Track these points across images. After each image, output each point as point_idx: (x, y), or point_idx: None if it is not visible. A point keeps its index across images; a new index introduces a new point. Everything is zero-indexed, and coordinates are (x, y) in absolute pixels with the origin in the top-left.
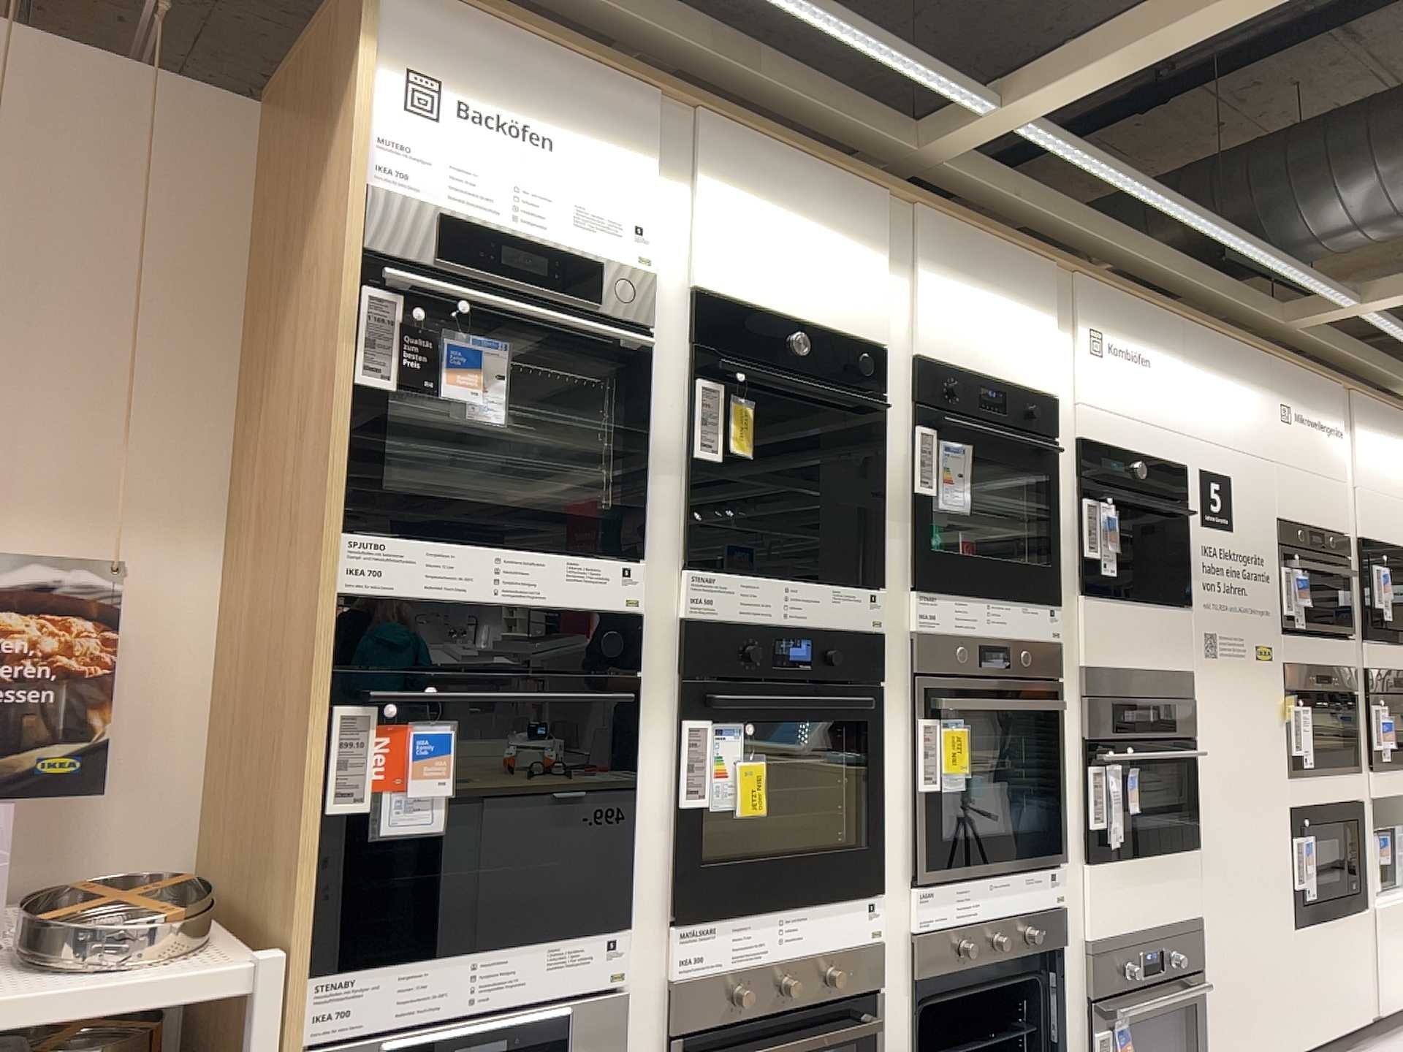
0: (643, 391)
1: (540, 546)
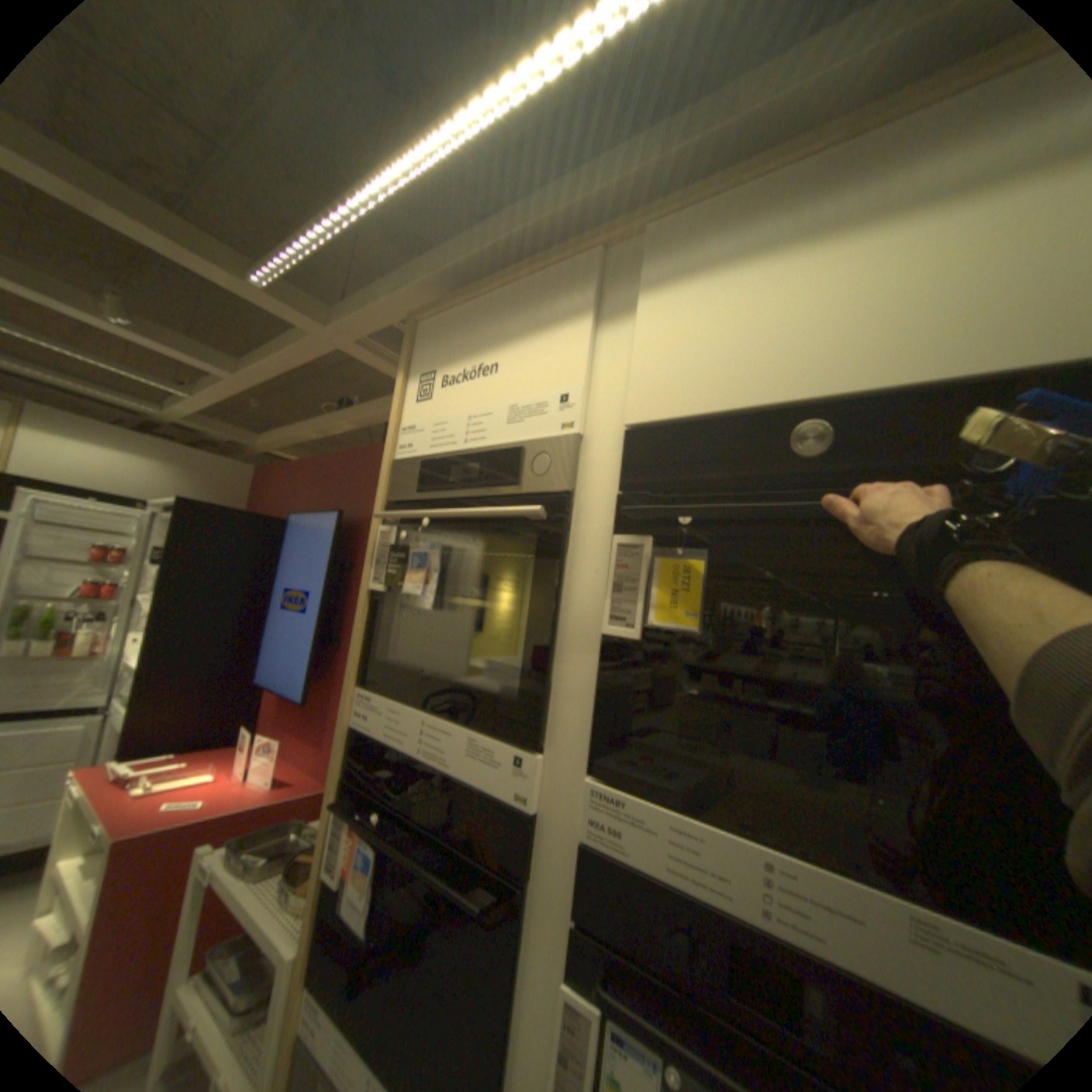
0: (550, 553)
1: (446, 714)
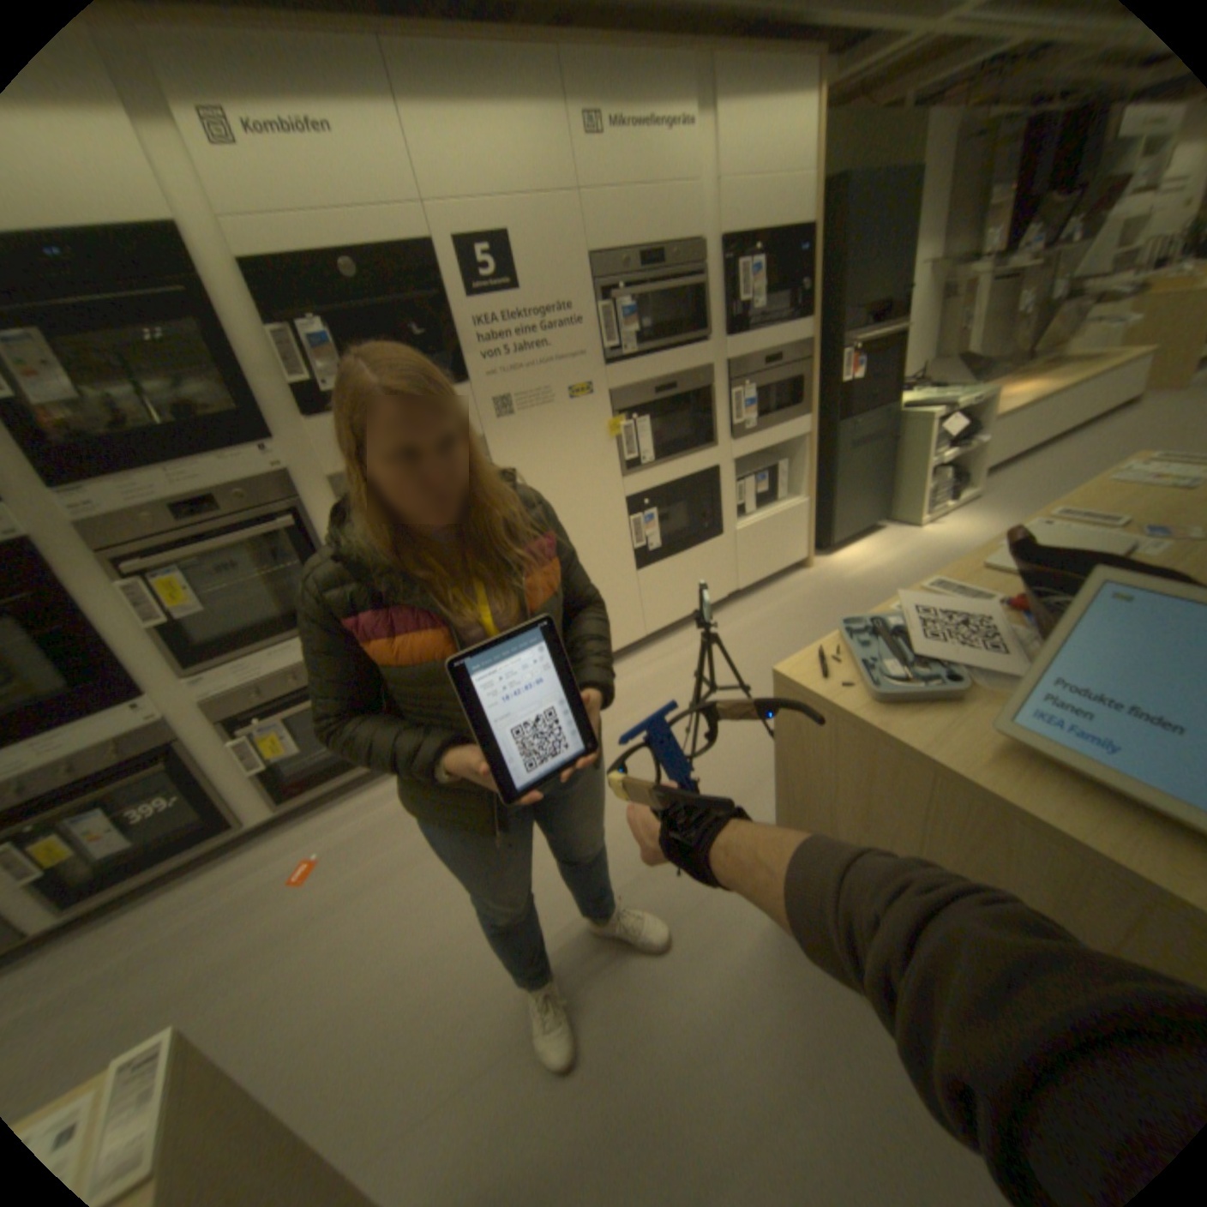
0: None
1: None
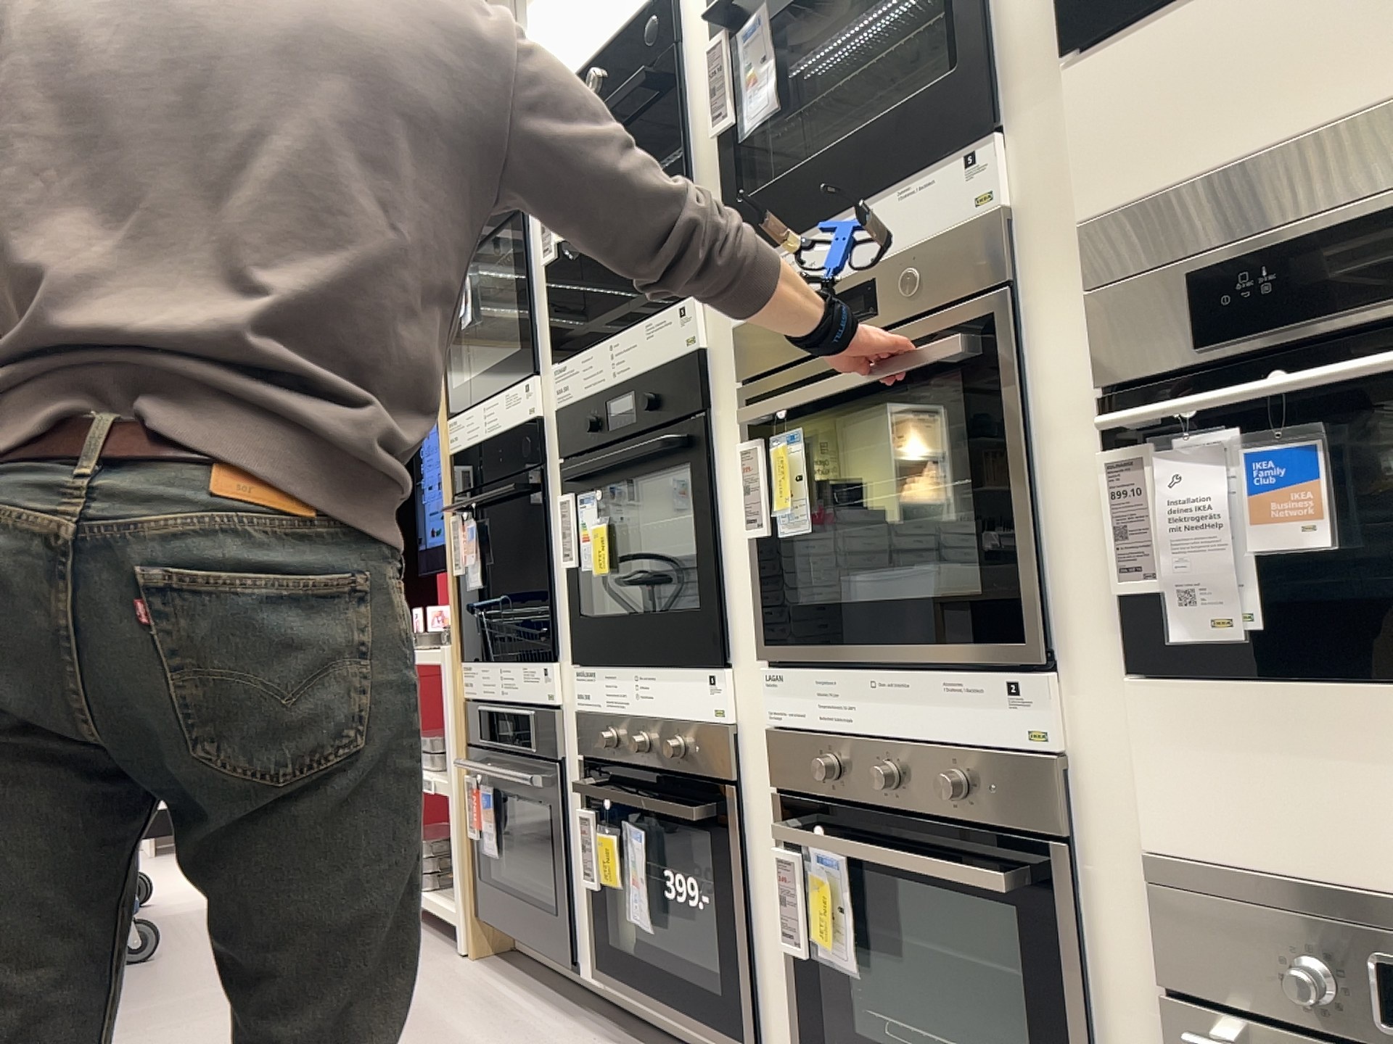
0: (518, 233)
1: (492, 392)
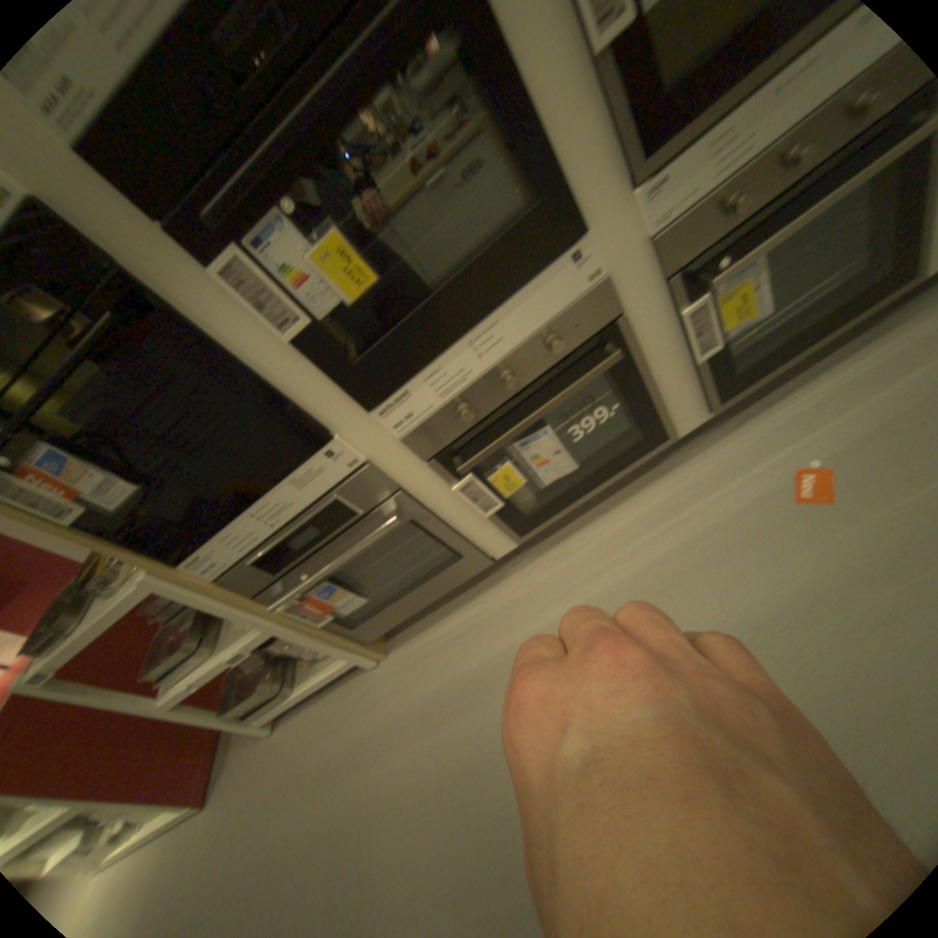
0: None
1: None
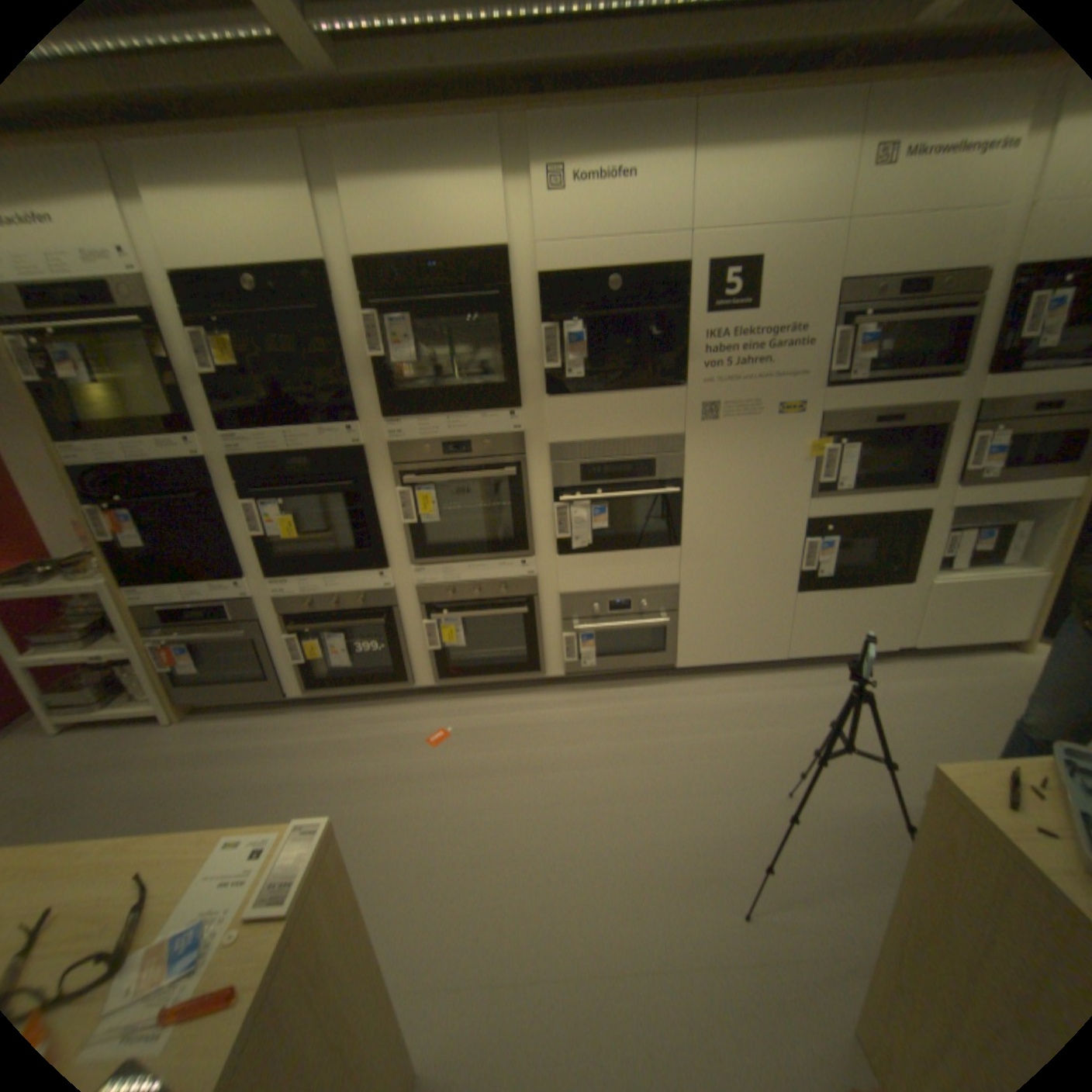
0: (154, 345)
1: (133, 438)
